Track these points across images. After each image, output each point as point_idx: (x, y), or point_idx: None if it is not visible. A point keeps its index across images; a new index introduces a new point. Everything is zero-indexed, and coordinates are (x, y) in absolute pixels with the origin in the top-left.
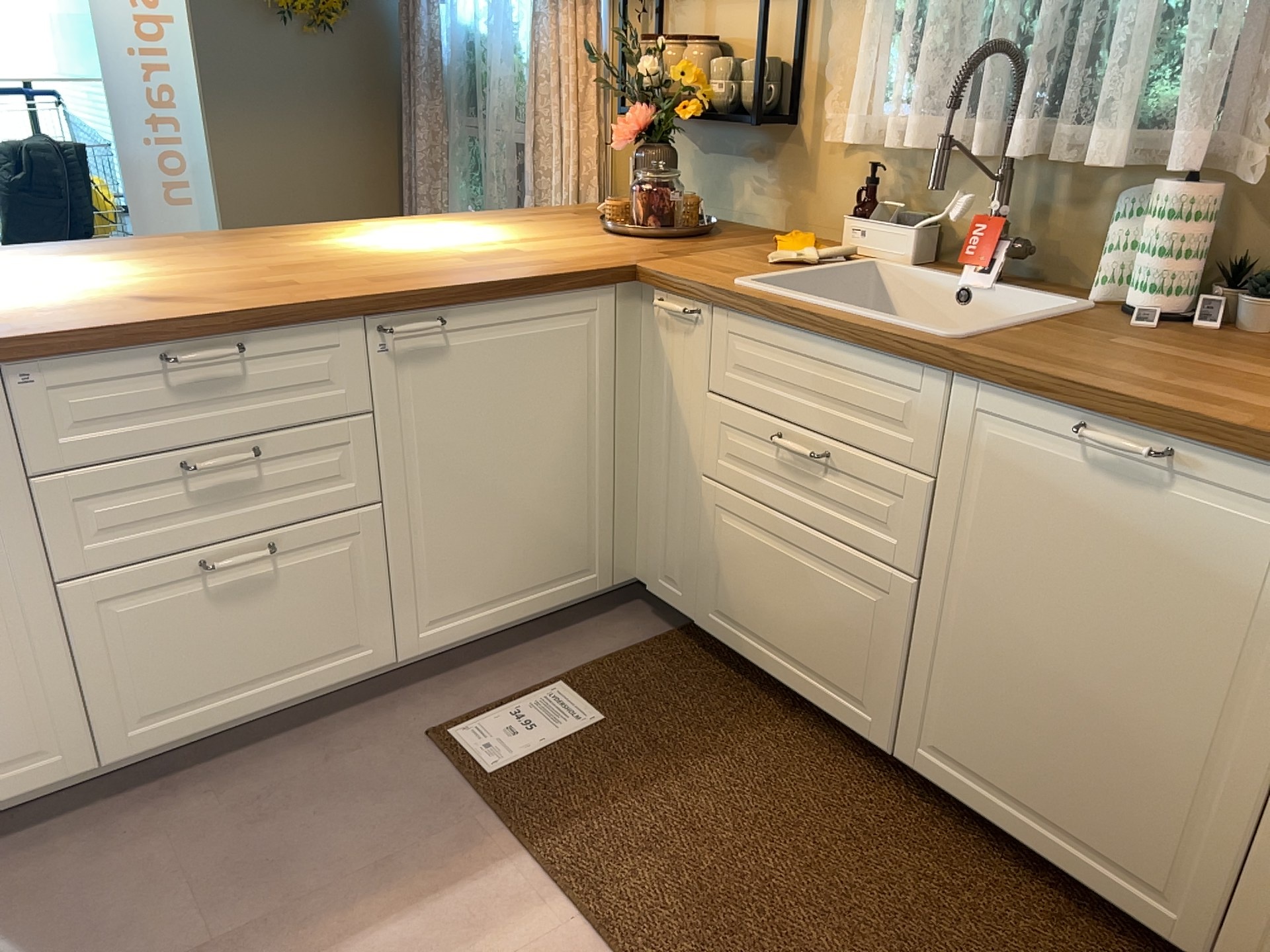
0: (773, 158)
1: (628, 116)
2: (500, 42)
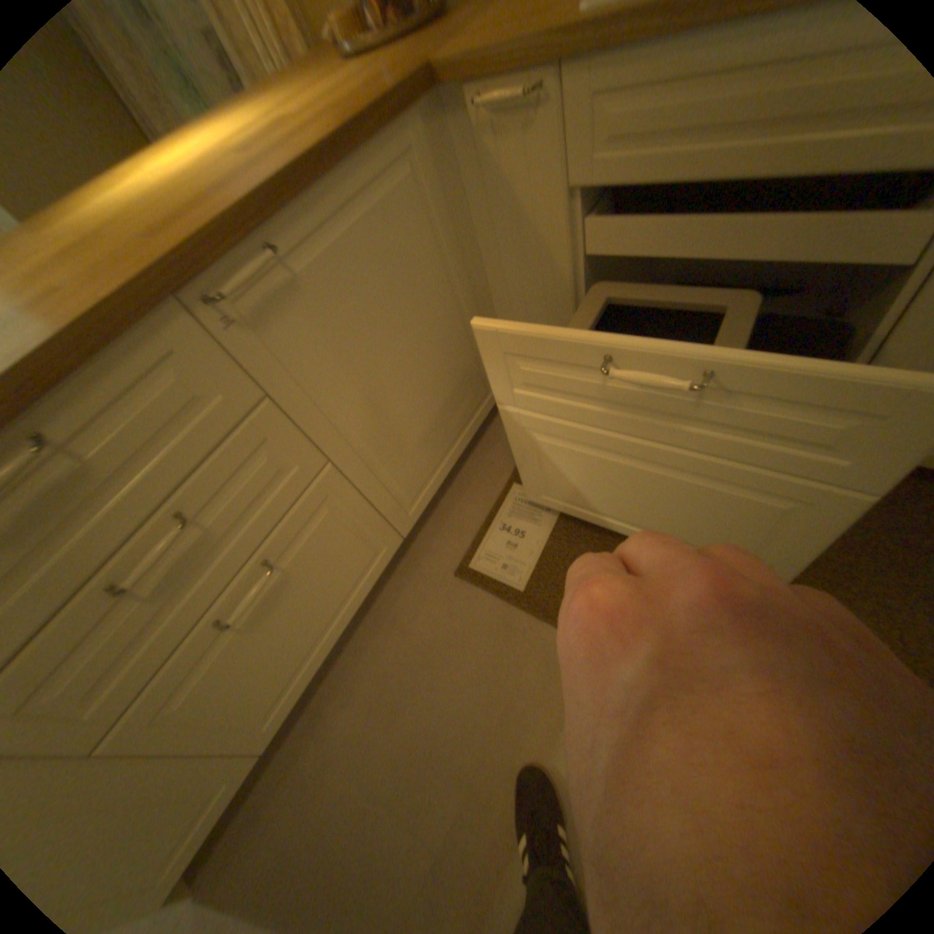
0: None
1: None
2: None
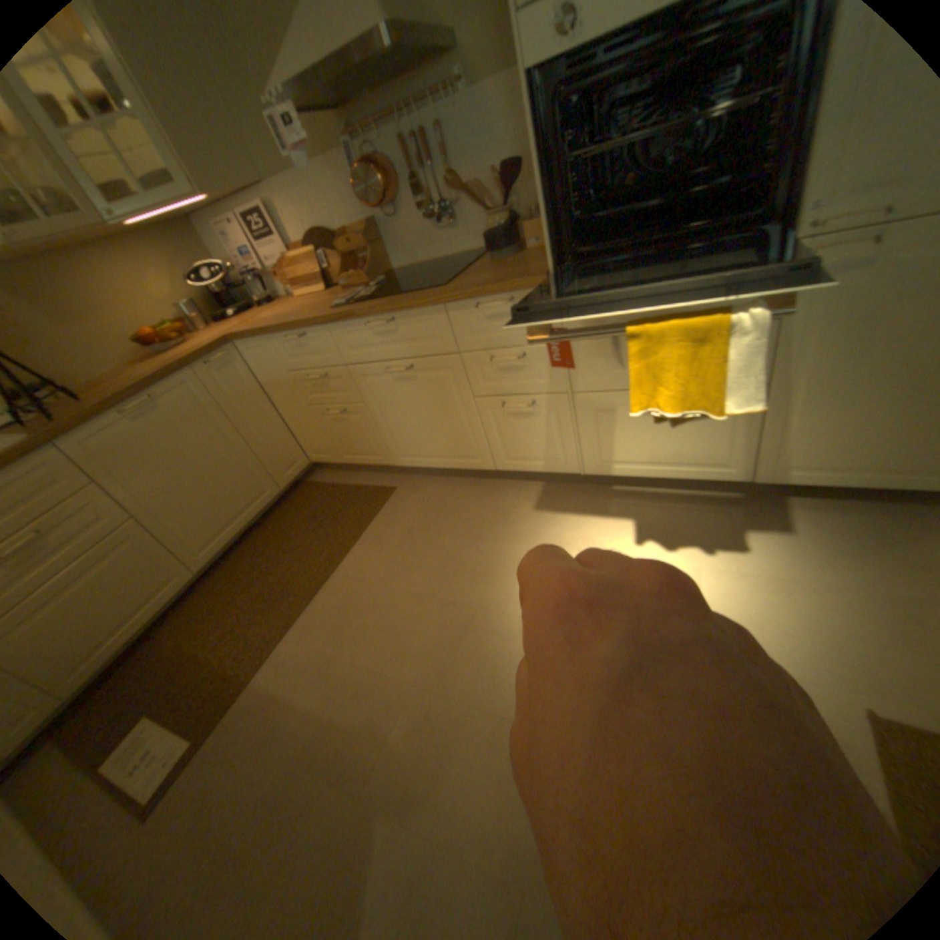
0: None
1: None
2: None
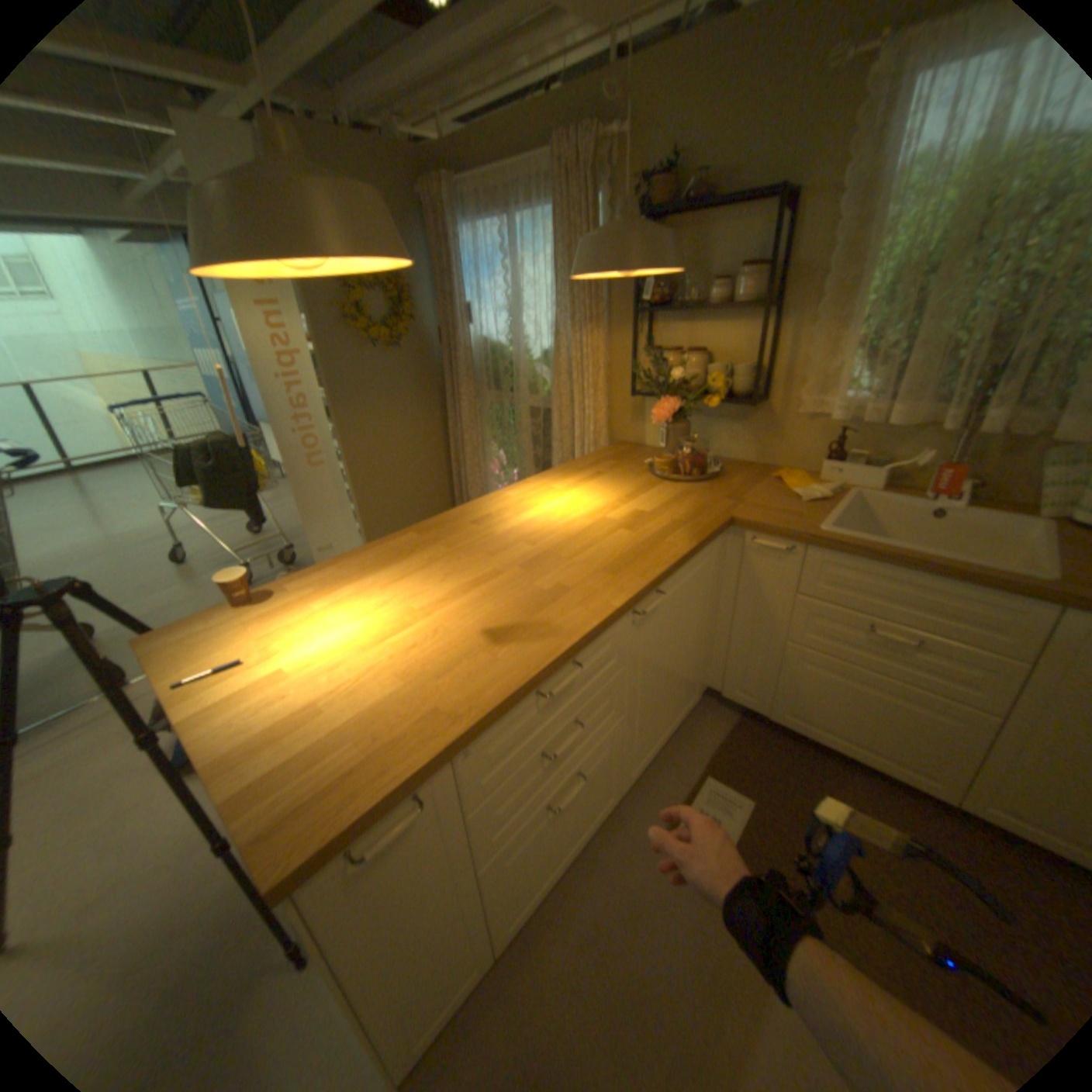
0: (748, 419)
1: (657, 401)
2: (523, 349)
